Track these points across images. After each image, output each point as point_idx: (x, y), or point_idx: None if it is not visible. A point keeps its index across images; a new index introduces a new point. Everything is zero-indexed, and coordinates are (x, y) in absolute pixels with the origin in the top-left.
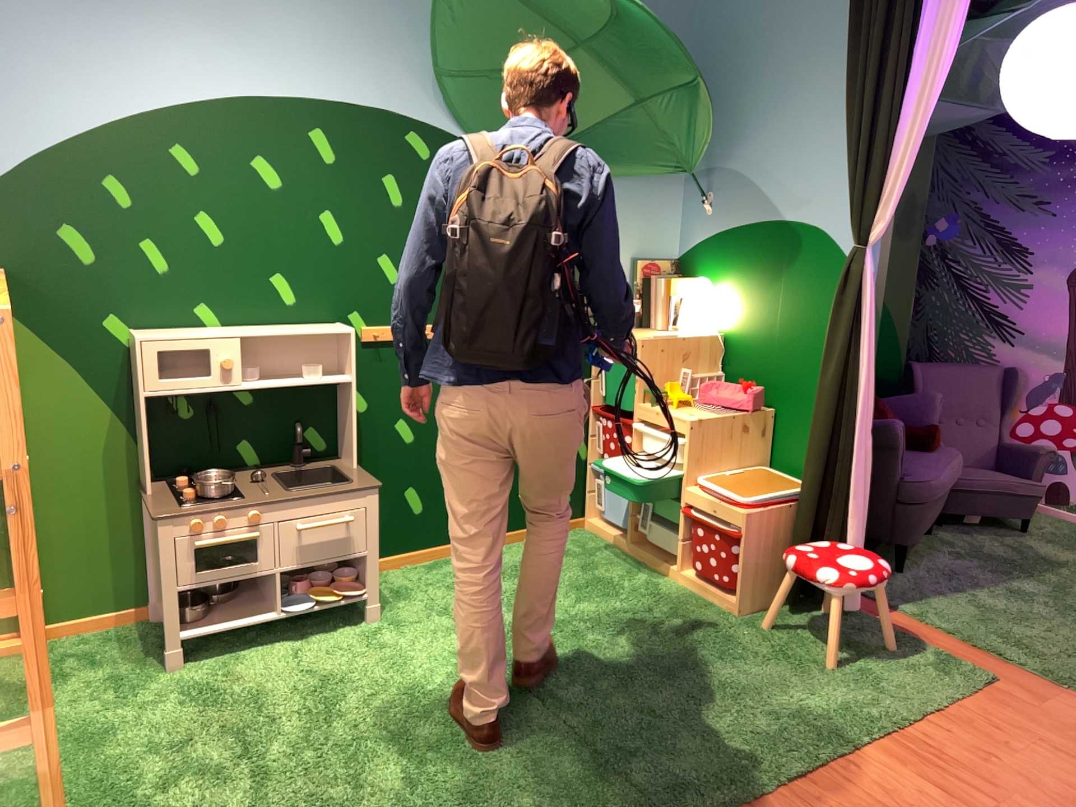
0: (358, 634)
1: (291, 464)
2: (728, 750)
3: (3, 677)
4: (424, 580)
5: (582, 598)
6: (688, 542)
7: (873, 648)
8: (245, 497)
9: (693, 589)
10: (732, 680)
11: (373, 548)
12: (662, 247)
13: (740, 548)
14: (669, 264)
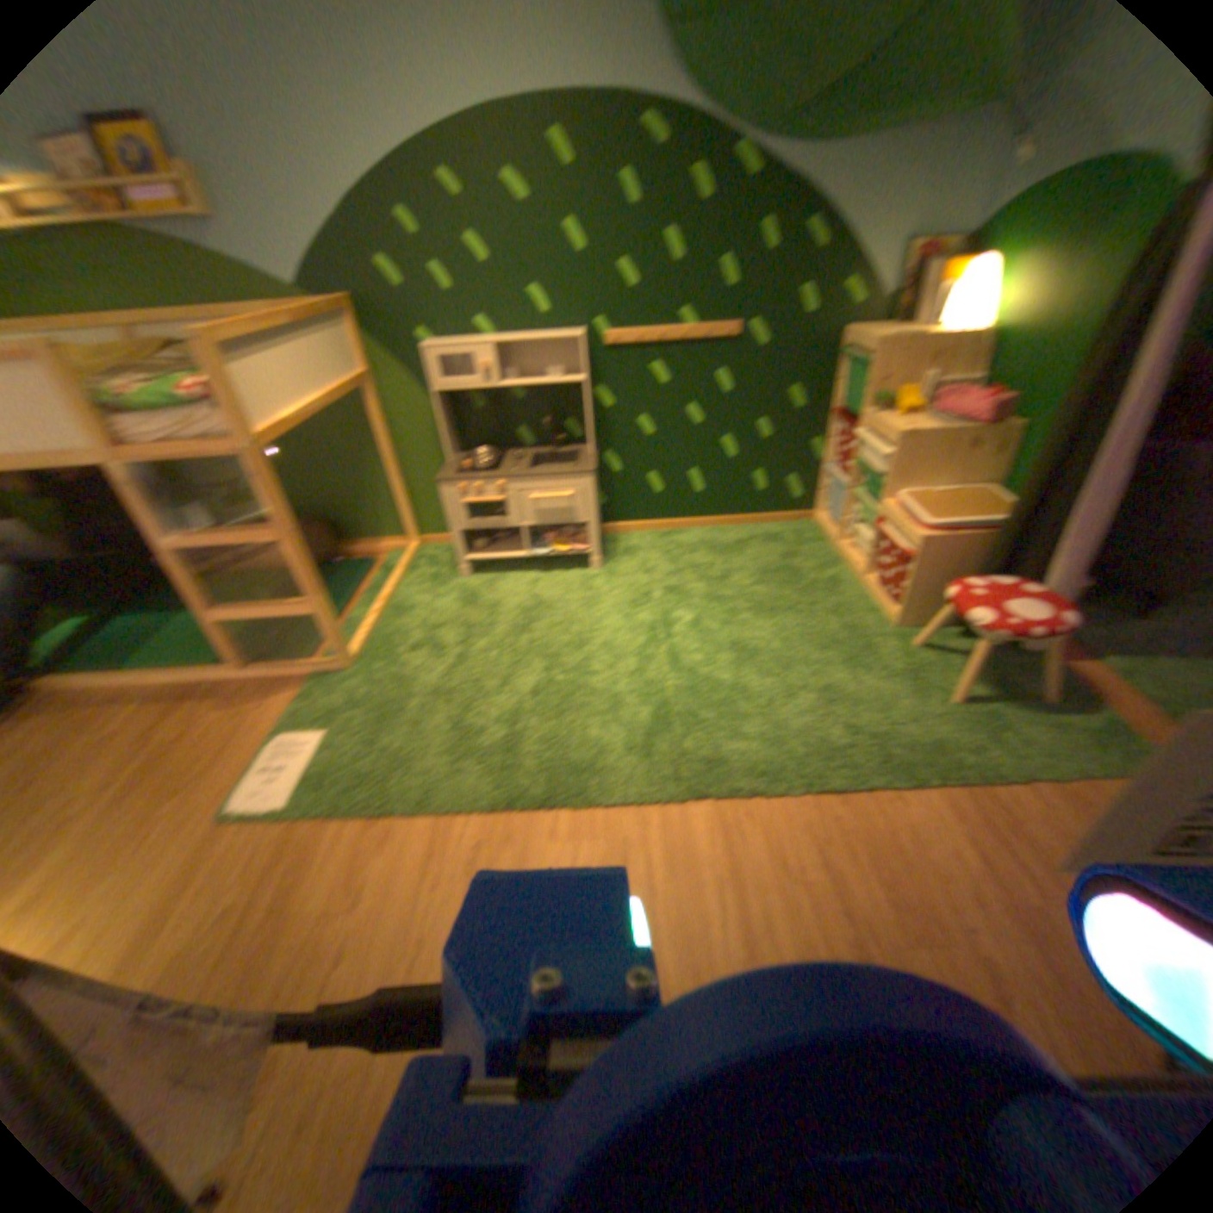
0: (573, 578)
1: (545, 447)
2: (777, 754)
3: (379, 564)
4: (647, 544)
5: (757, 583)
6: (878, 551)
7: (1029, 701)
8: (489, 471)
9: (867, 595)
10: (835, 691)
11: (585, 519)
12: (953, 215)
13: (910, 570)
14: (959, 237)
